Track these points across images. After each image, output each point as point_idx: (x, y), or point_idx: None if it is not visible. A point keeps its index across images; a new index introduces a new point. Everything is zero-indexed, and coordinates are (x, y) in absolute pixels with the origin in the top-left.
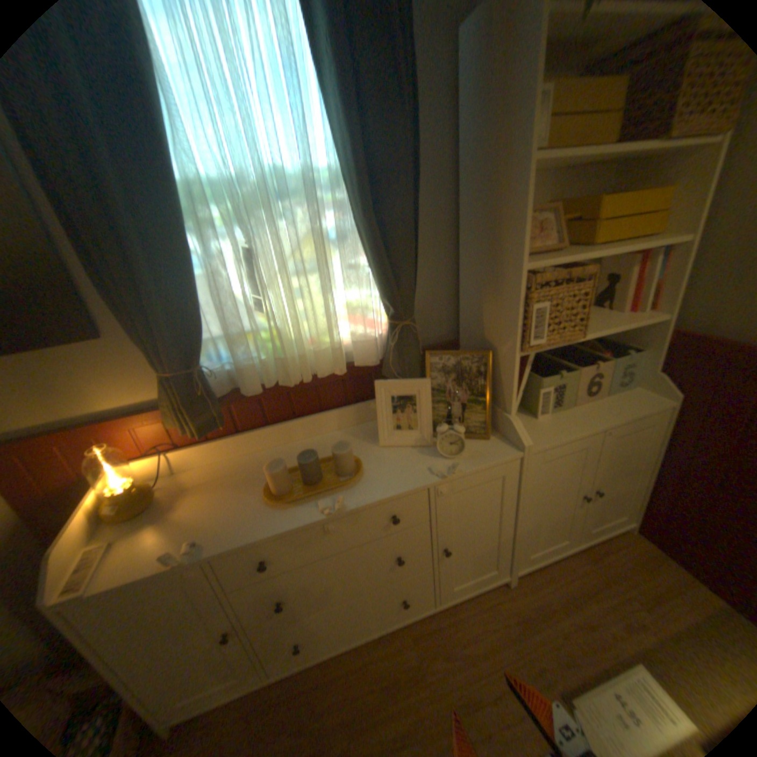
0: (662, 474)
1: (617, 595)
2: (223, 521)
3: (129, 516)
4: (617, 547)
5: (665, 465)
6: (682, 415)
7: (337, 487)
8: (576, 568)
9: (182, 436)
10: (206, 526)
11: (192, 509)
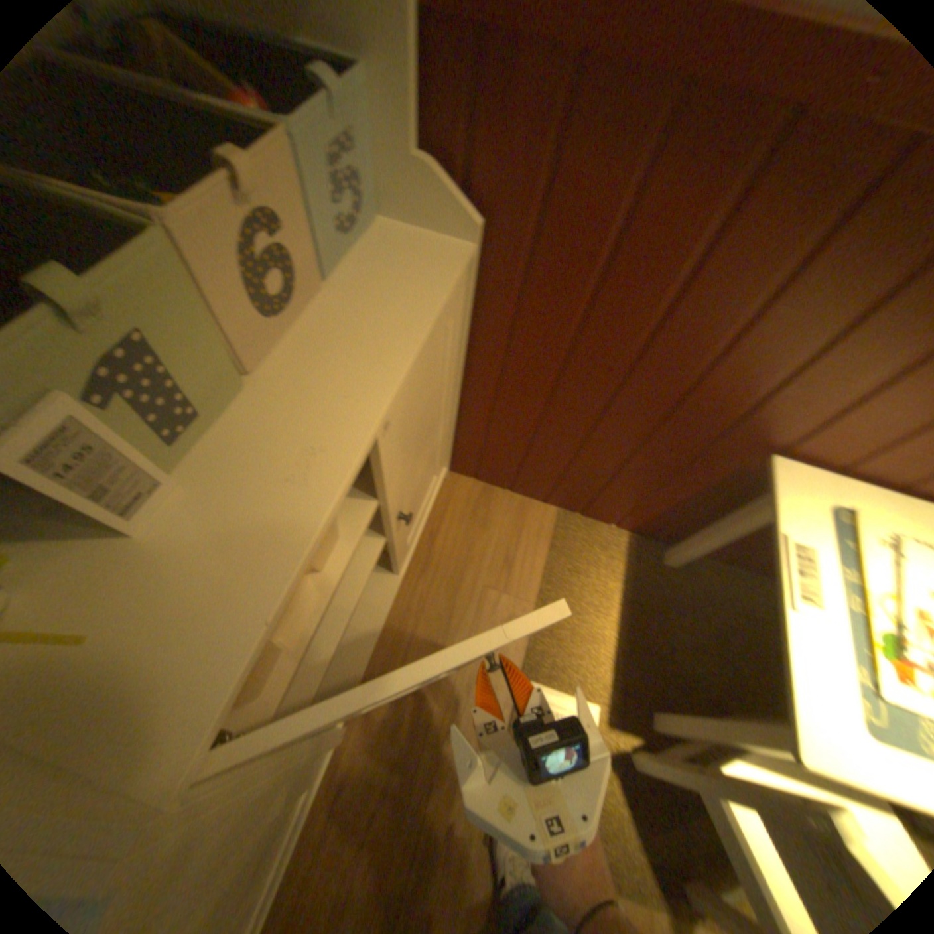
0: (465, 391)
1: (468, 599)
2: None
3: None
4: (437, 516)
5: (467, 376)
6: (484, 271)
7: None
8: (408, 601)
9: None
10: None
11: None
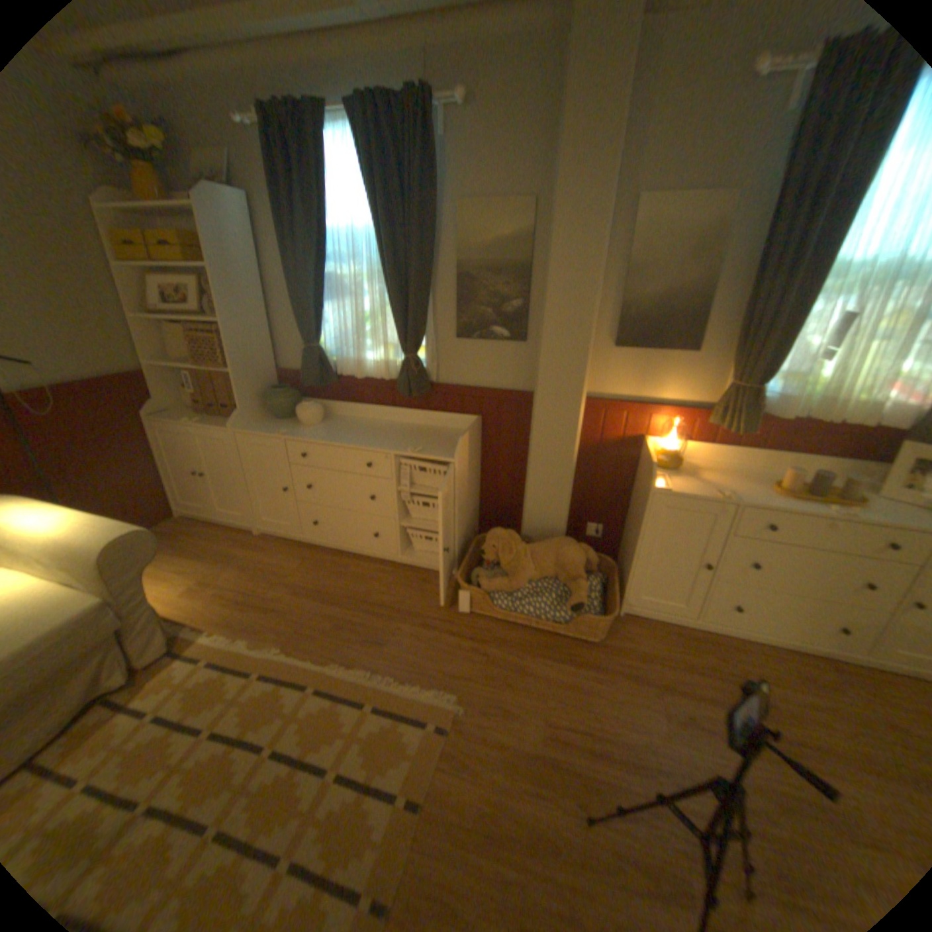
0: None
1: None
2: (746, 491)
3: (675, 466)
4: None
5: None
6: None
7: (842, 504)
8: None
9: (725, 429)
10: (734, 489)
11: (715, 478)
